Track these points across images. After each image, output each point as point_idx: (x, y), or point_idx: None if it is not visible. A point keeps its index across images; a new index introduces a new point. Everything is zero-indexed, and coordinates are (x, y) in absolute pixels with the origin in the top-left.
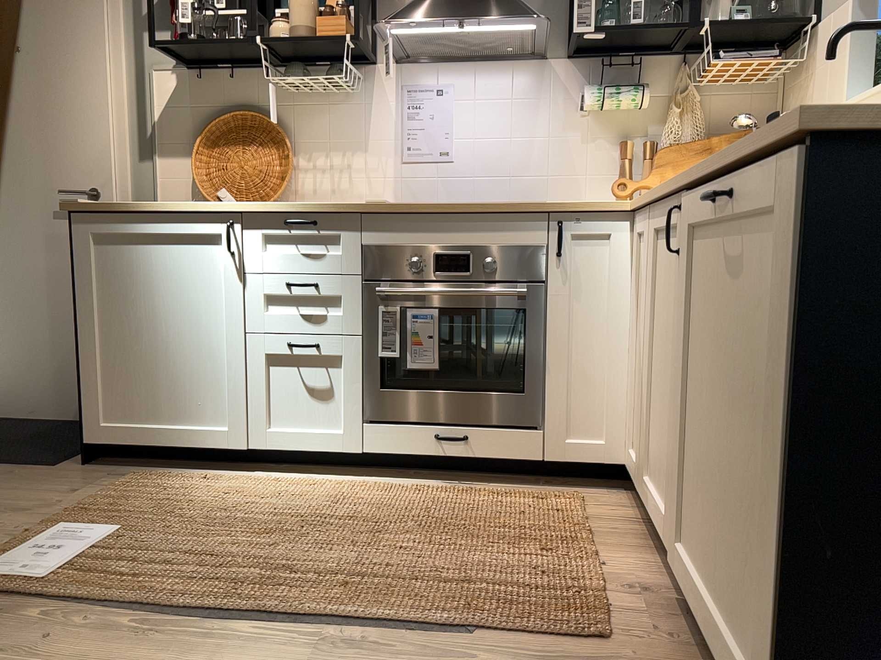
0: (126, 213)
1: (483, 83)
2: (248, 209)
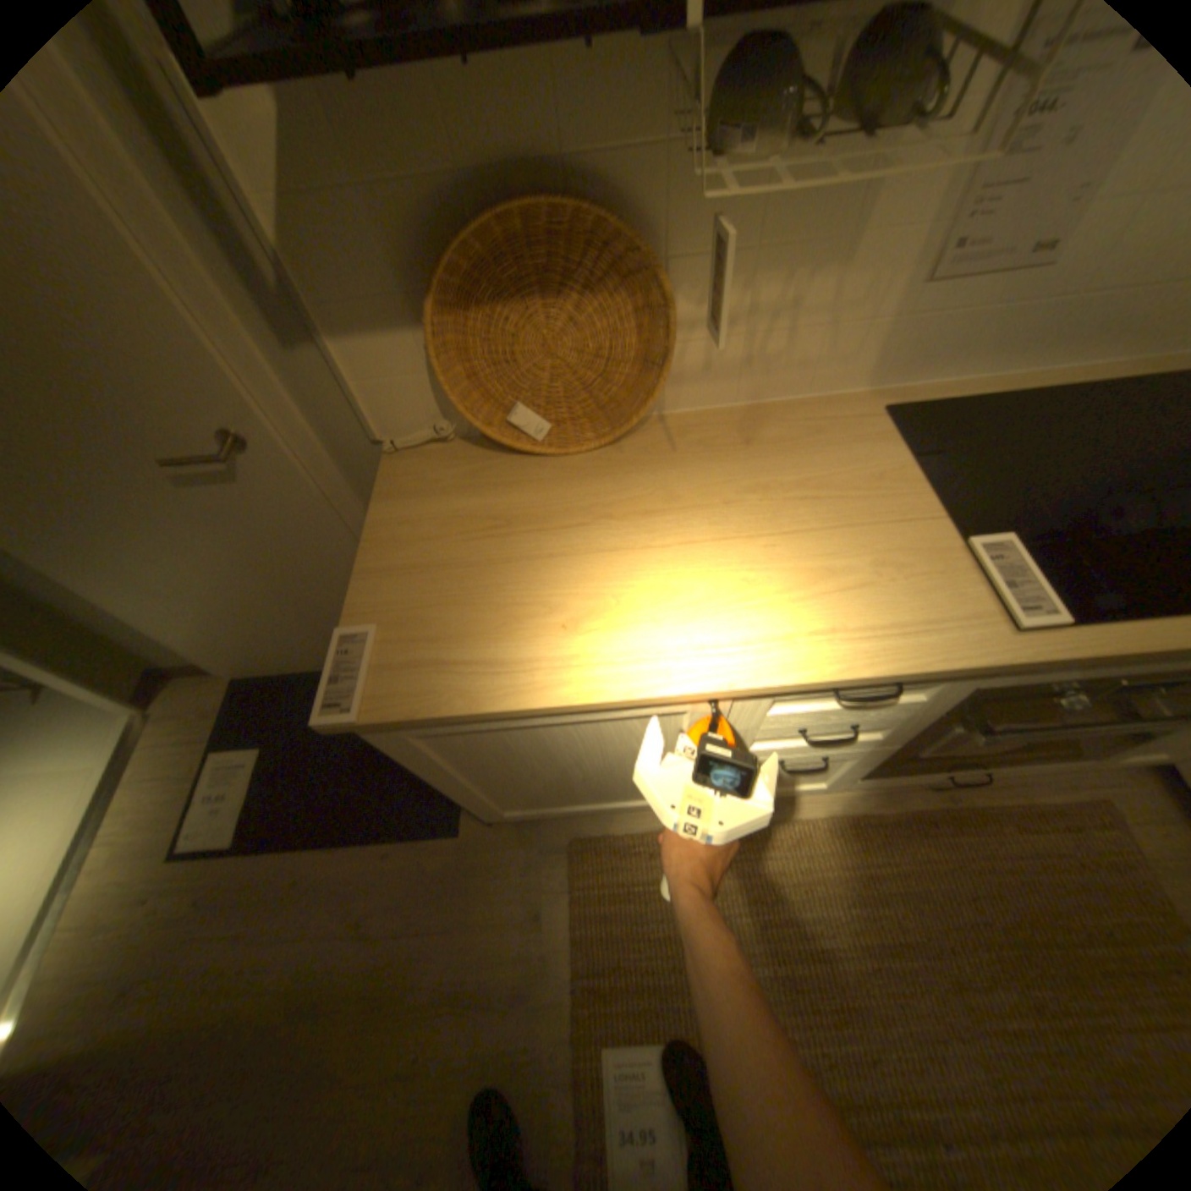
0: (478, 716)
1: None
2: (766, 691)
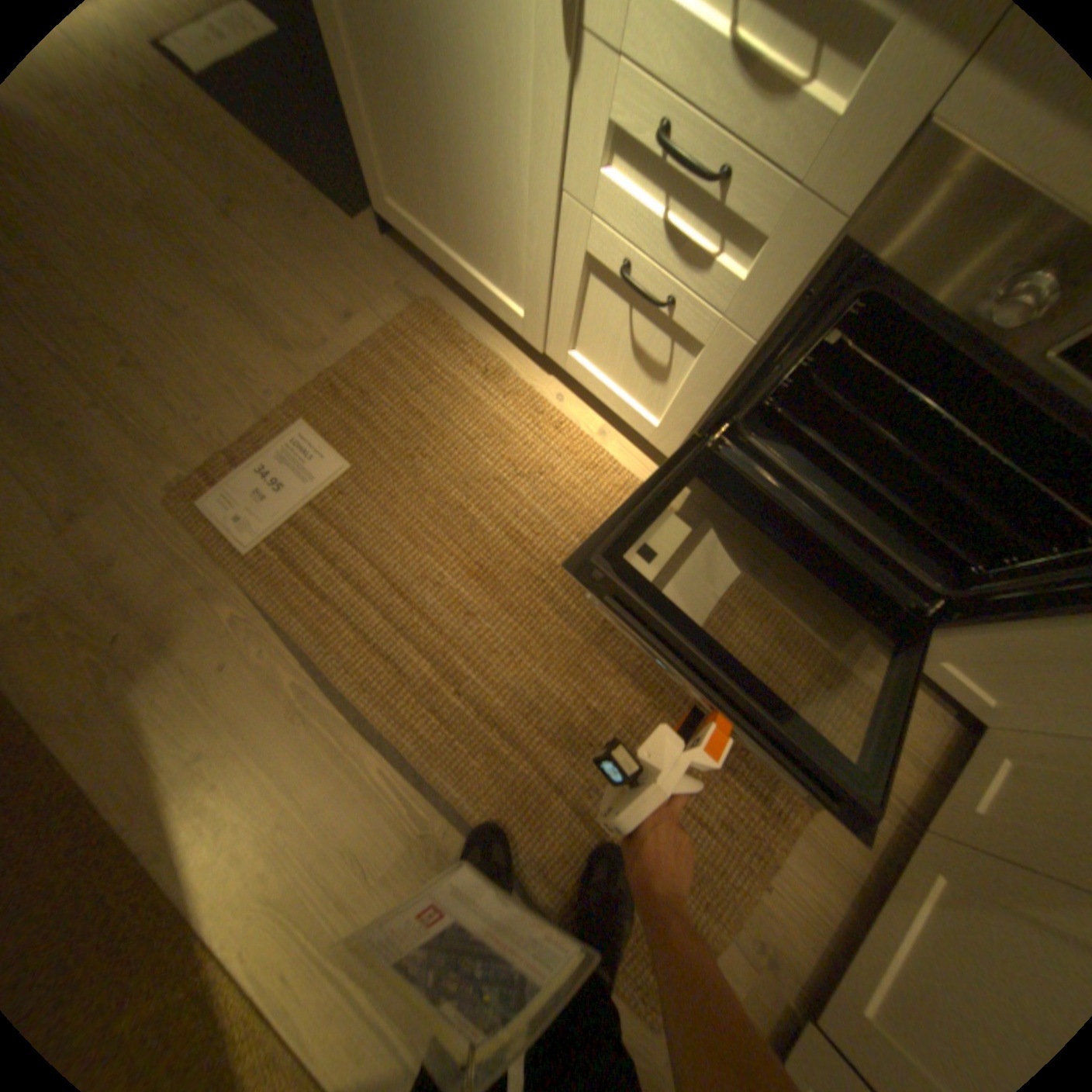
0: None
1: None
2: None
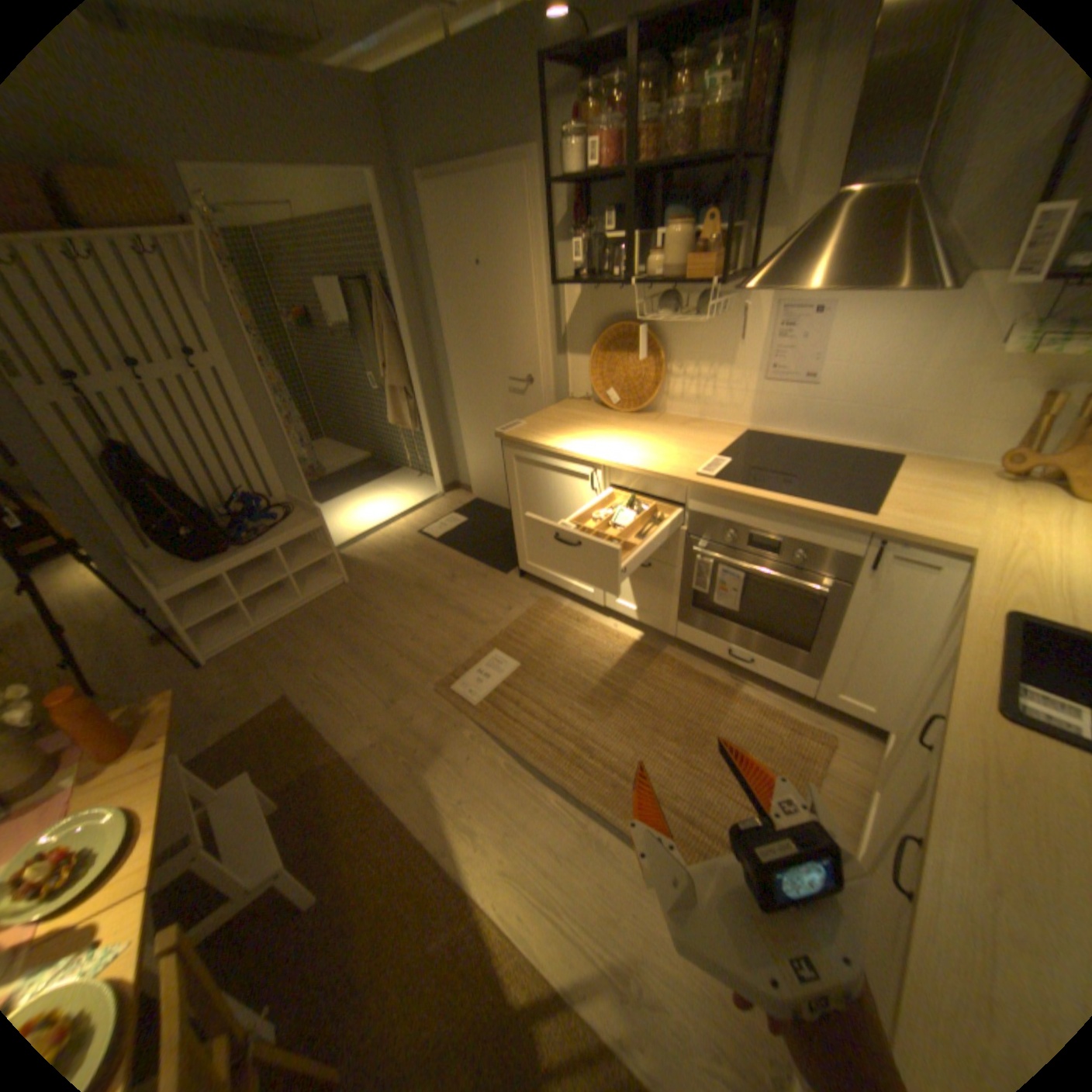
0: (531, 447)
1: (878, 300)
2: (606, 463)
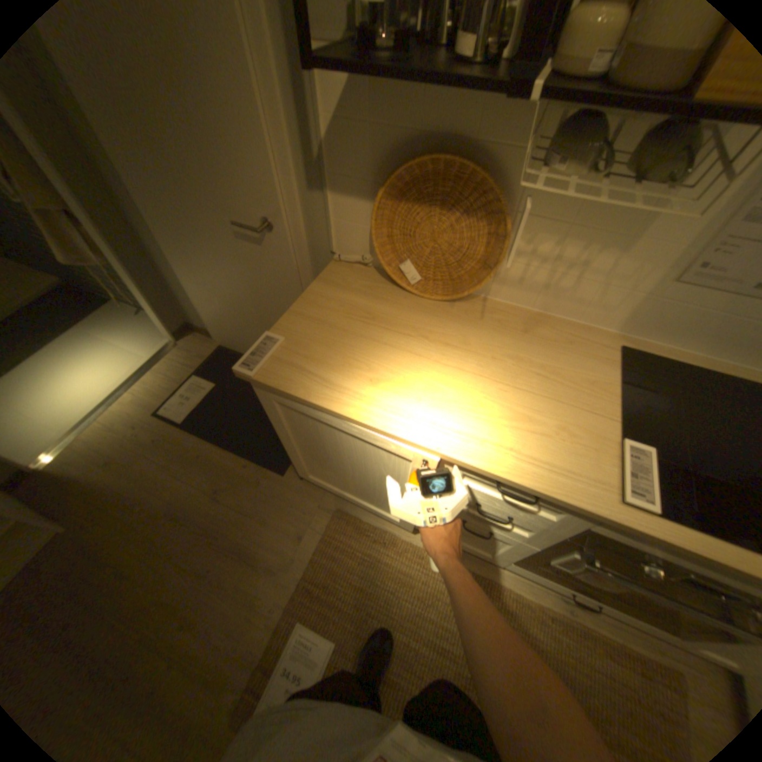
0: (307, 404)
1: None
2: (456, 462)
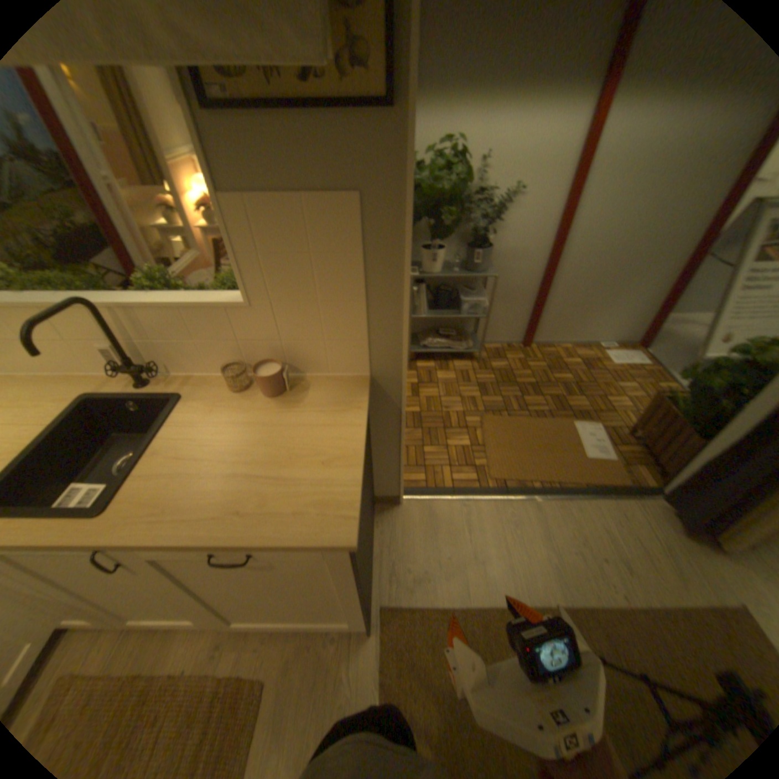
0: None
1: None
2: None
